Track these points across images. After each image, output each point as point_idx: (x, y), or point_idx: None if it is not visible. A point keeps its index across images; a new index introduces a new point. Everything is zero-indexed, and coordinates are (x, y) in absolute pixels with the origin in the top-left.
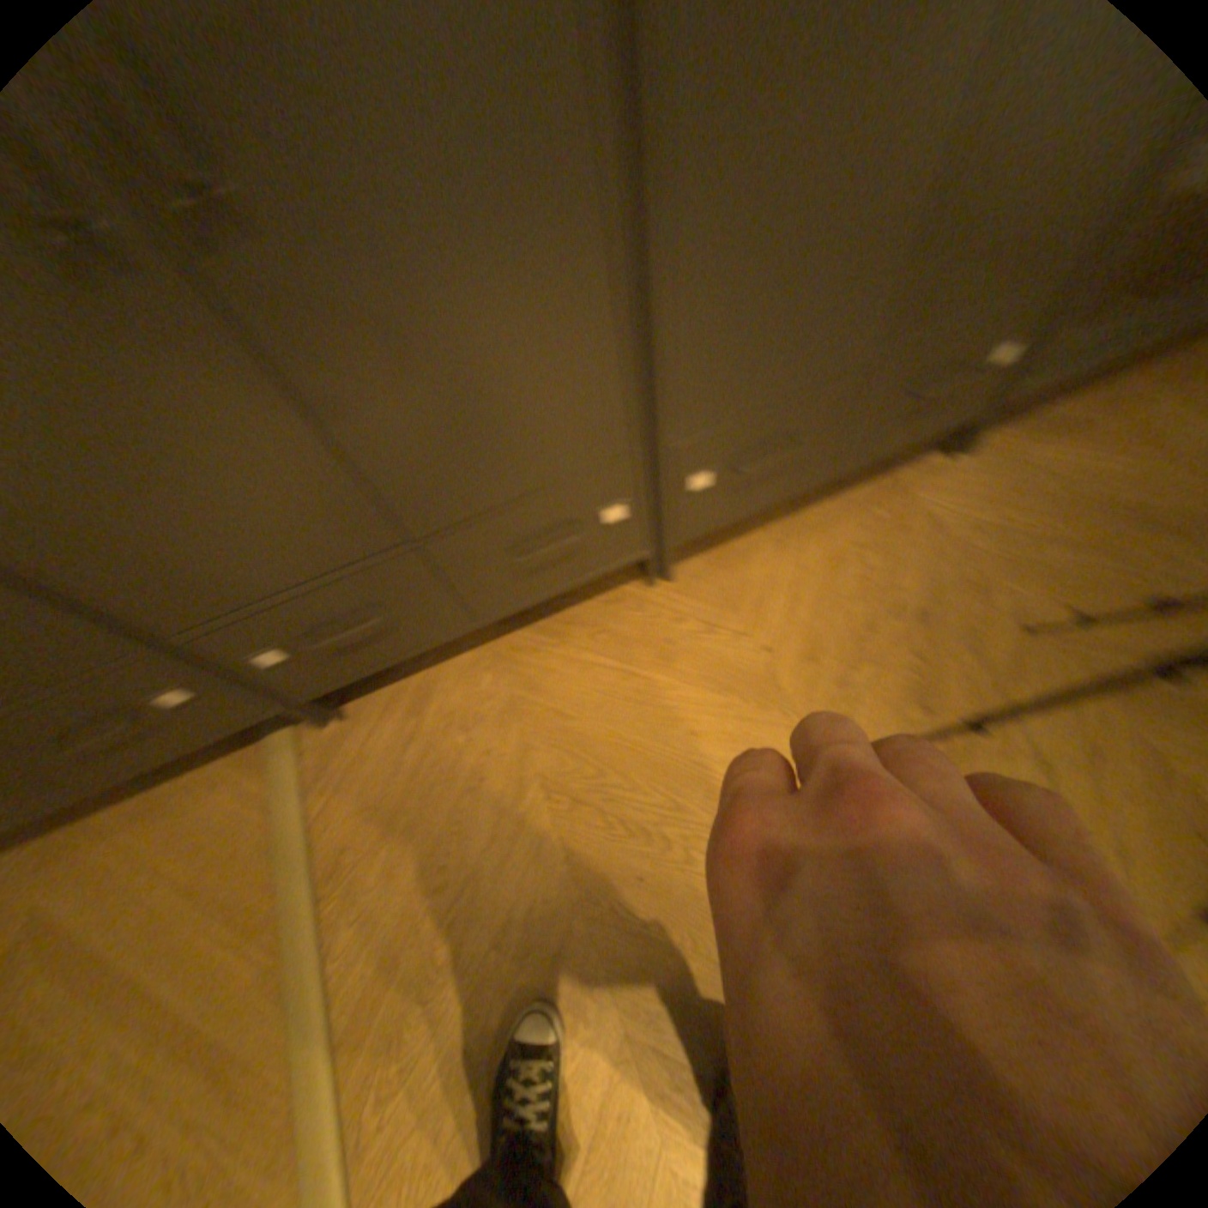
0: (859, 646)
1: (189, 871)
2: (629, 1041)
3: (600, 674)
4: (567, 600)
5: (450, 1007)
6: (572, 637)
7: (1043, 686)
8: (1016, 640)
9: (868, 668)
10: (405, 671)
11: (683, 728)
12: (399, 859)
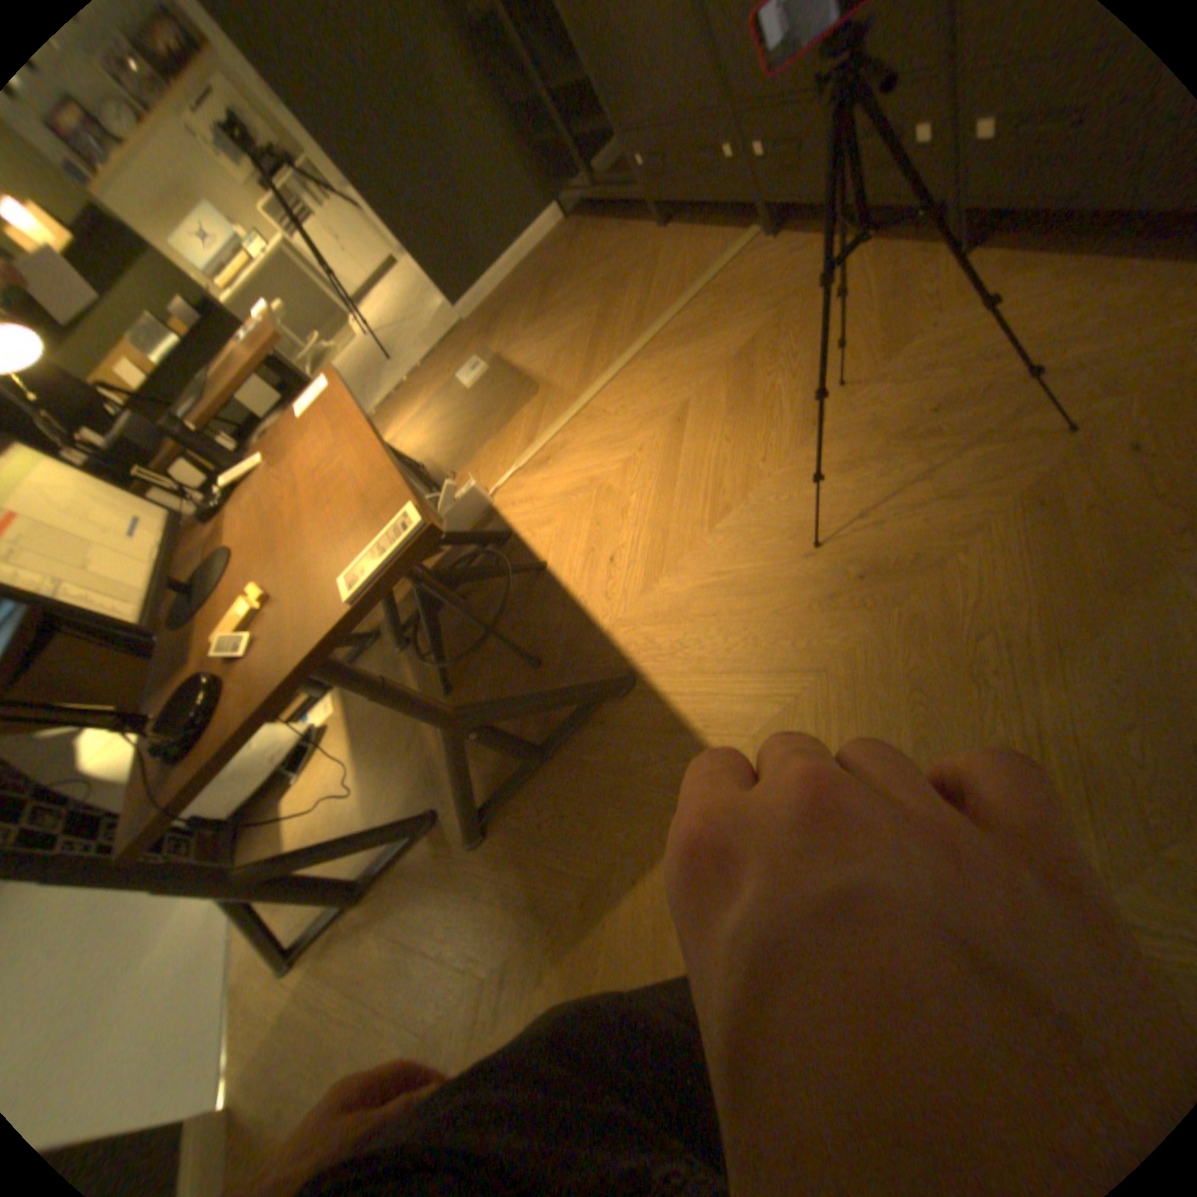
0: (974, 358)
1: (687, 261)
2: (687, 399)
3: (861, 281)
4: (910, 233)
5: (676, 351)
6: (880, 255)
7: (1010, 454)
8: (1056, 426)
9: (955, 370)
10: (813, 228)
11: (845, 328)
12: (720, 300)
